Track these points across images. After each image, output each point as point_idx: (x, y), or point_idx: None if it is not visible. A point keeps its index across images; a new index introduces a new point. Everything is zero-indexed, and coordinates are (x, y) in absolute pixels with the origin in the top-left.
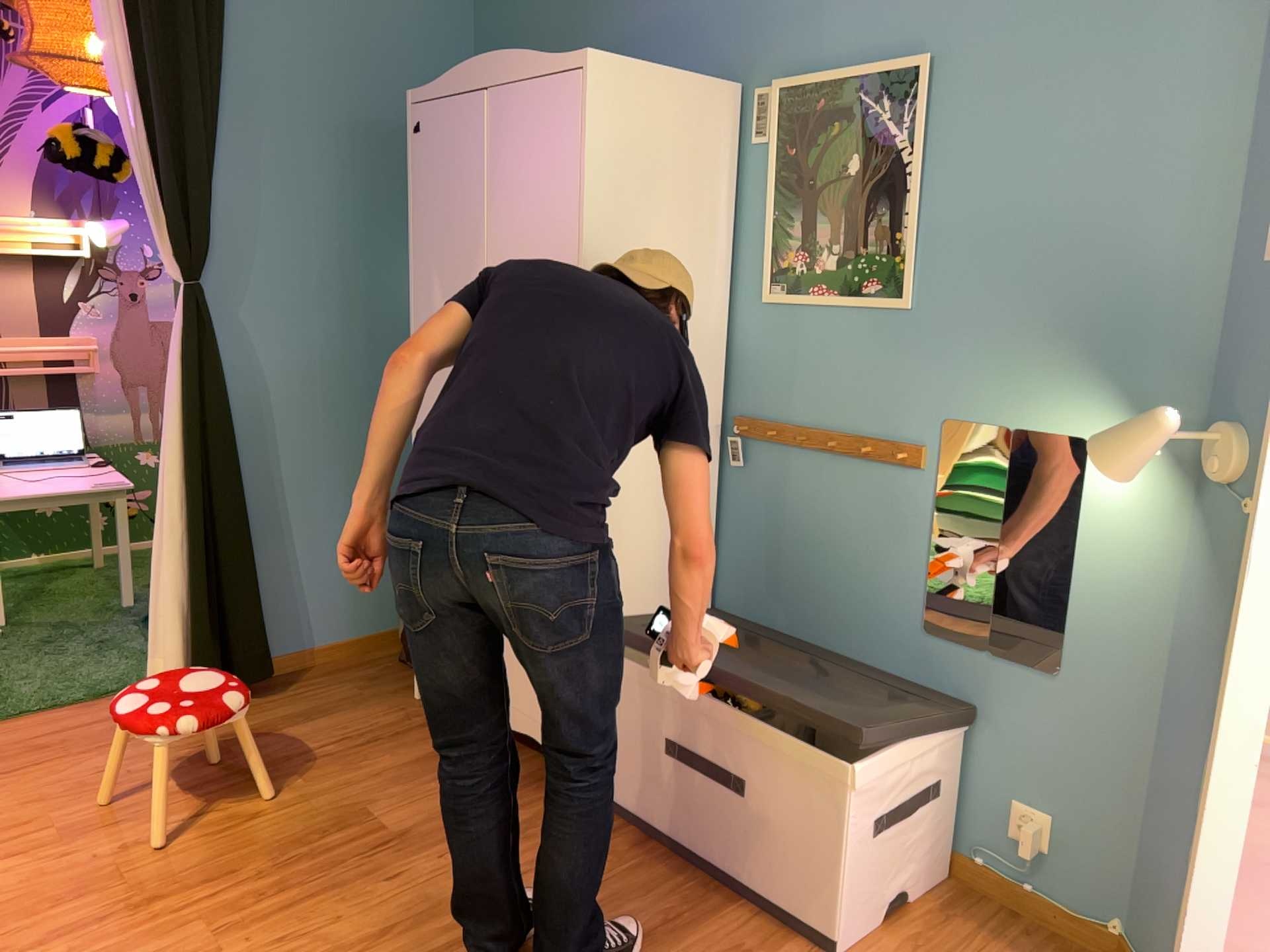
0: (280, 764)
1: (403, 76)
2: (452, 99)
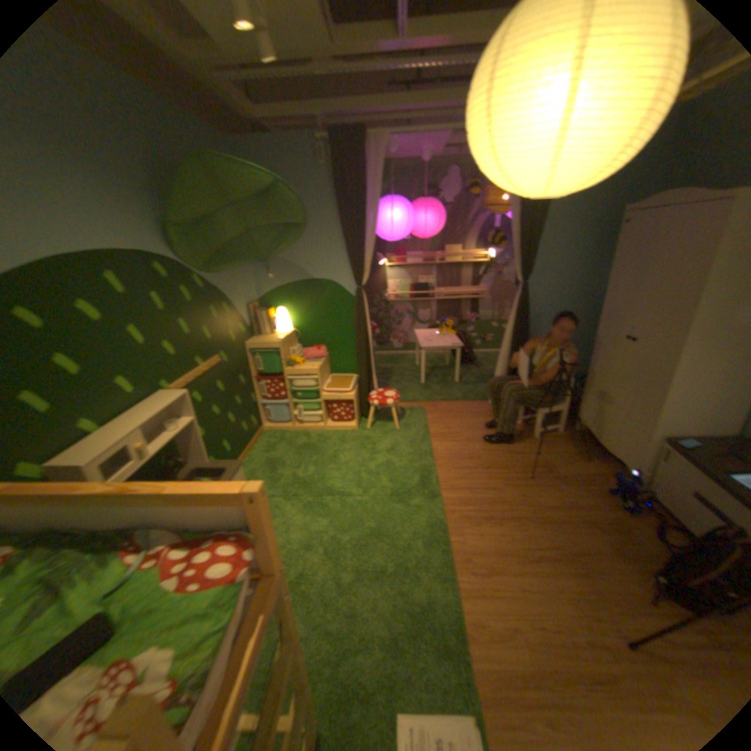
0: (526, 439)
1: (623, 191)
2: (647, 208)
